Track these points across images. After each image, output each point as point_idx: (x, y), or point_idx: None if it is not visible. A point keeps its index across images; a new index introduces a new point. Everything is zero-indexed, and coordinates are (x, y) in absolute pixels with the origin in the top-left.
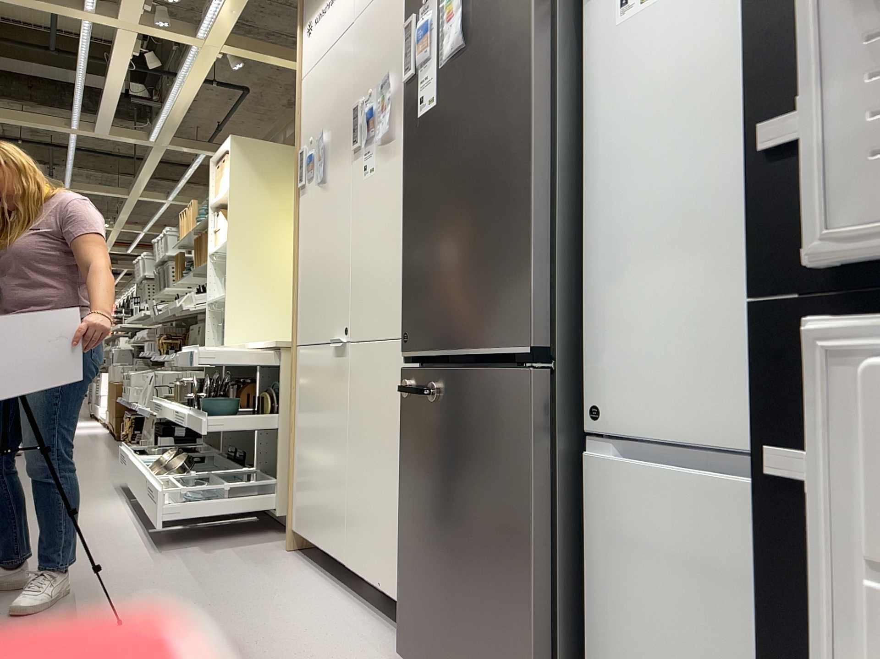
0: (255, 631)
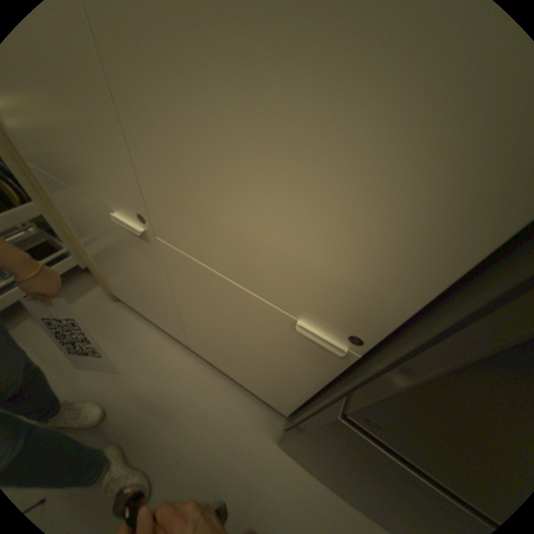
0: (161, 440)
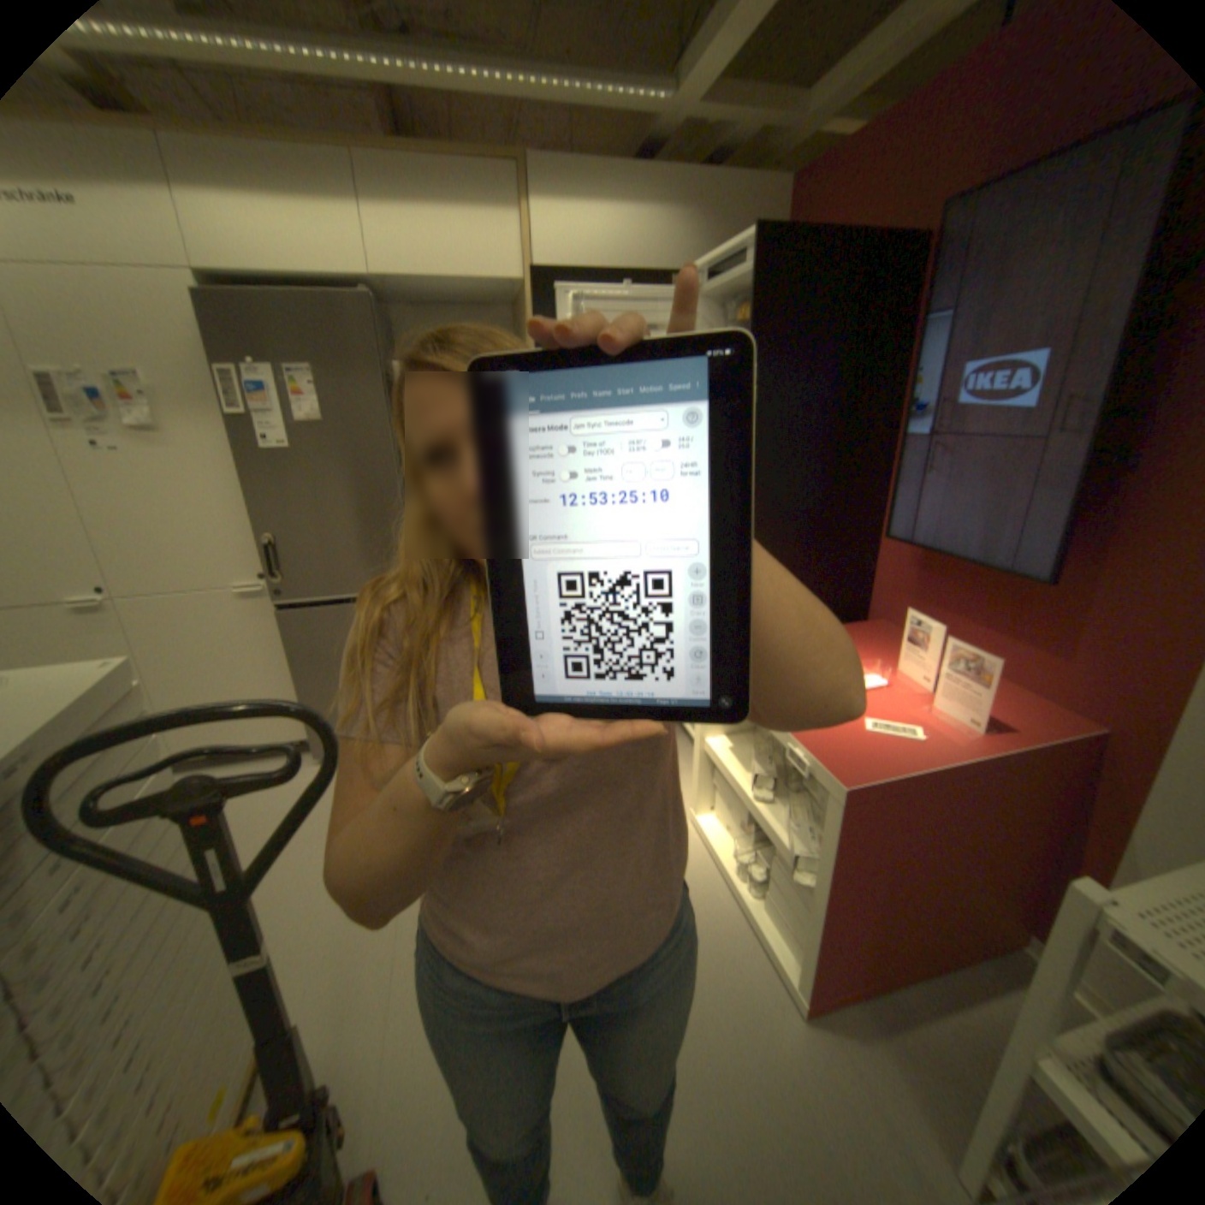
0: None
